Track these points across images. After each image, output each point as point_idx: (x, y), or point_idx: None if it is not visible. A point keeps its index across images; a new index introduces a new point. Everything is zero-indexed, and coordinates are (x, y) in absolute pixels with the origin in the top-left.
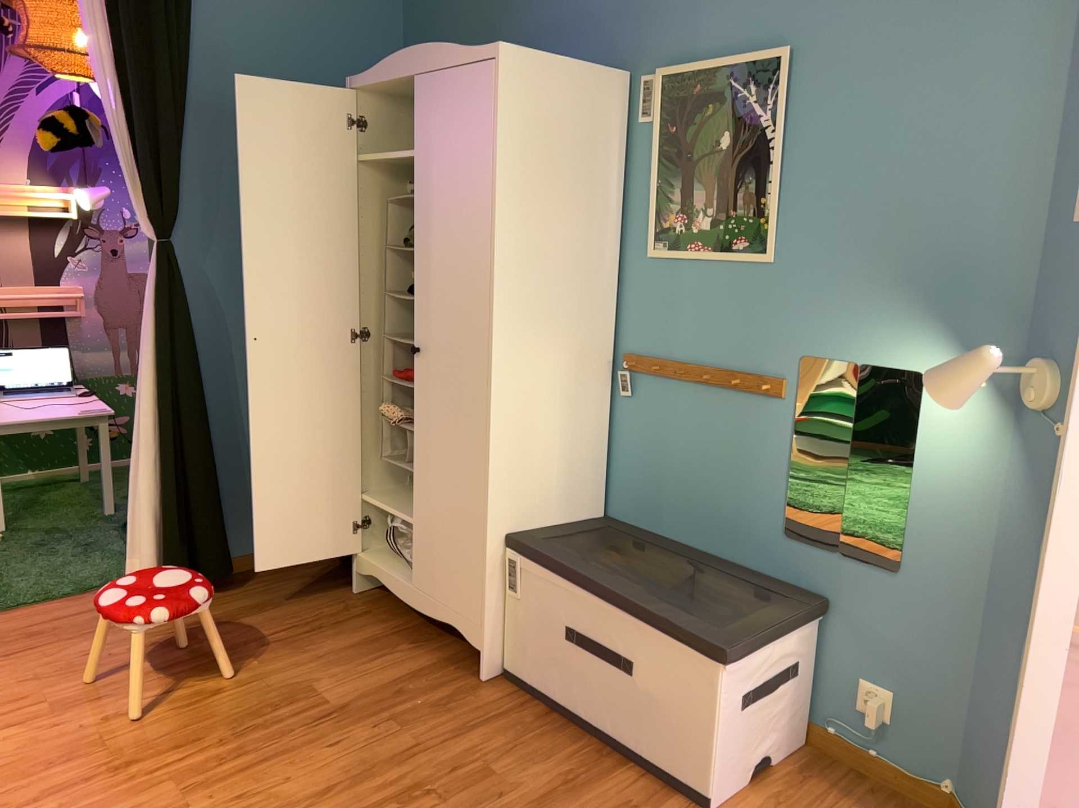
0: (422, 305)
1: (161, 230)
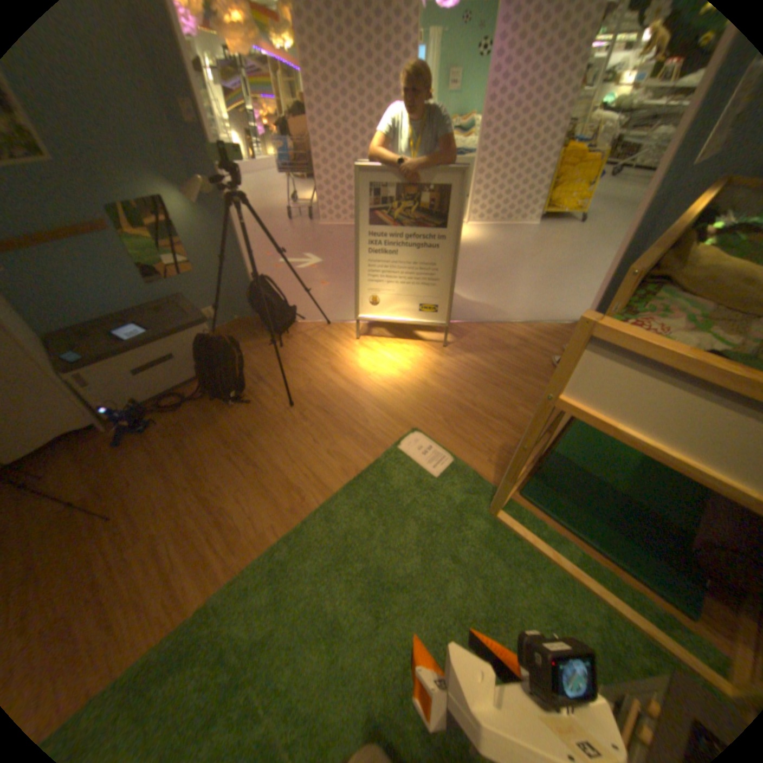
0: None
1: None
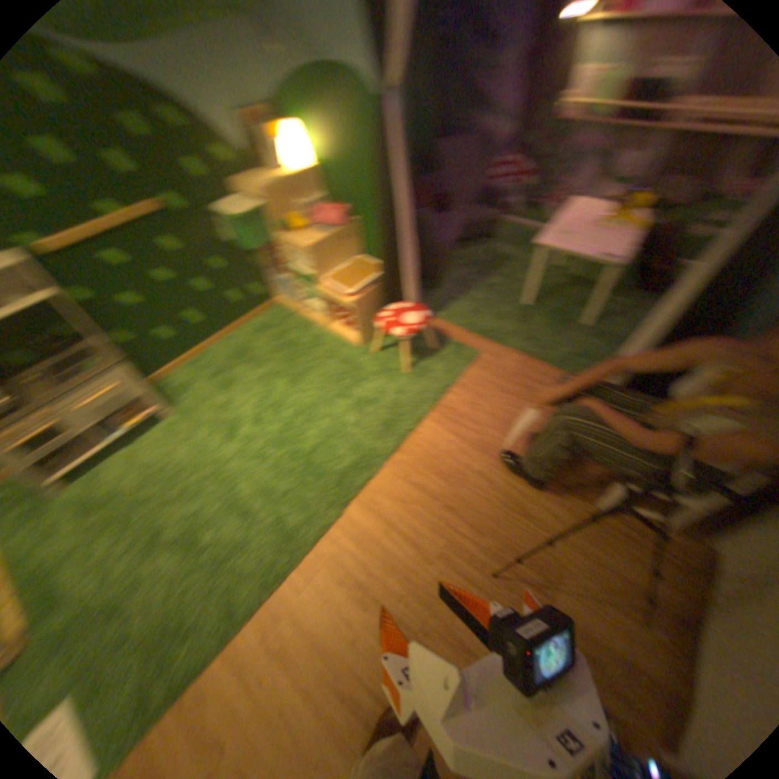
0: None
1: None
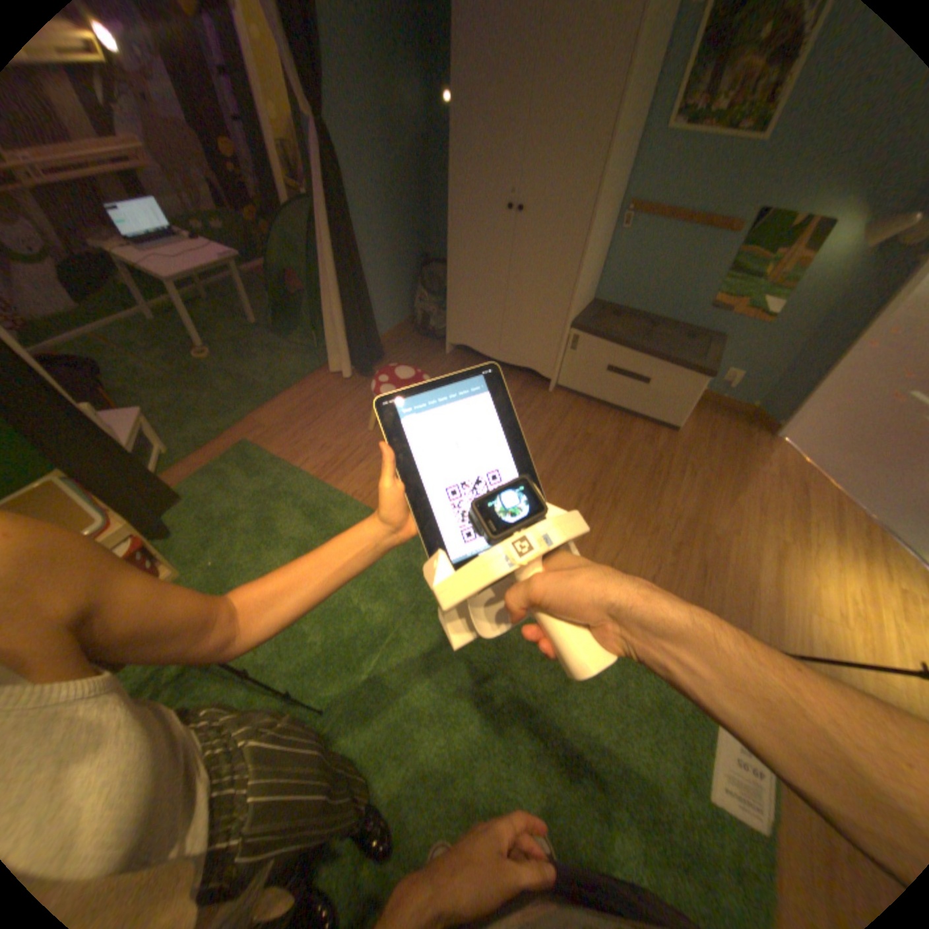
0: (523, 173)
1: (317, 109)
